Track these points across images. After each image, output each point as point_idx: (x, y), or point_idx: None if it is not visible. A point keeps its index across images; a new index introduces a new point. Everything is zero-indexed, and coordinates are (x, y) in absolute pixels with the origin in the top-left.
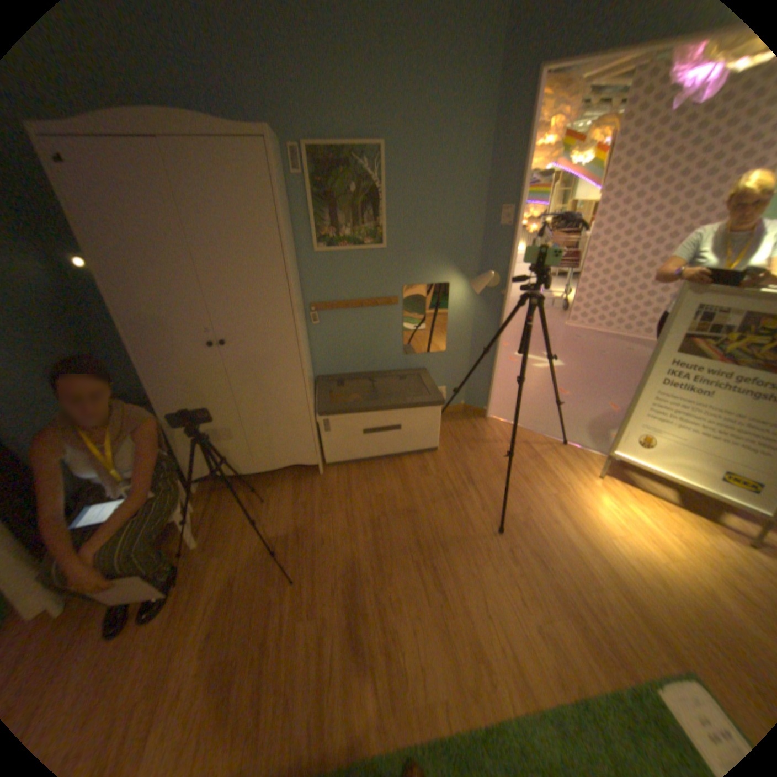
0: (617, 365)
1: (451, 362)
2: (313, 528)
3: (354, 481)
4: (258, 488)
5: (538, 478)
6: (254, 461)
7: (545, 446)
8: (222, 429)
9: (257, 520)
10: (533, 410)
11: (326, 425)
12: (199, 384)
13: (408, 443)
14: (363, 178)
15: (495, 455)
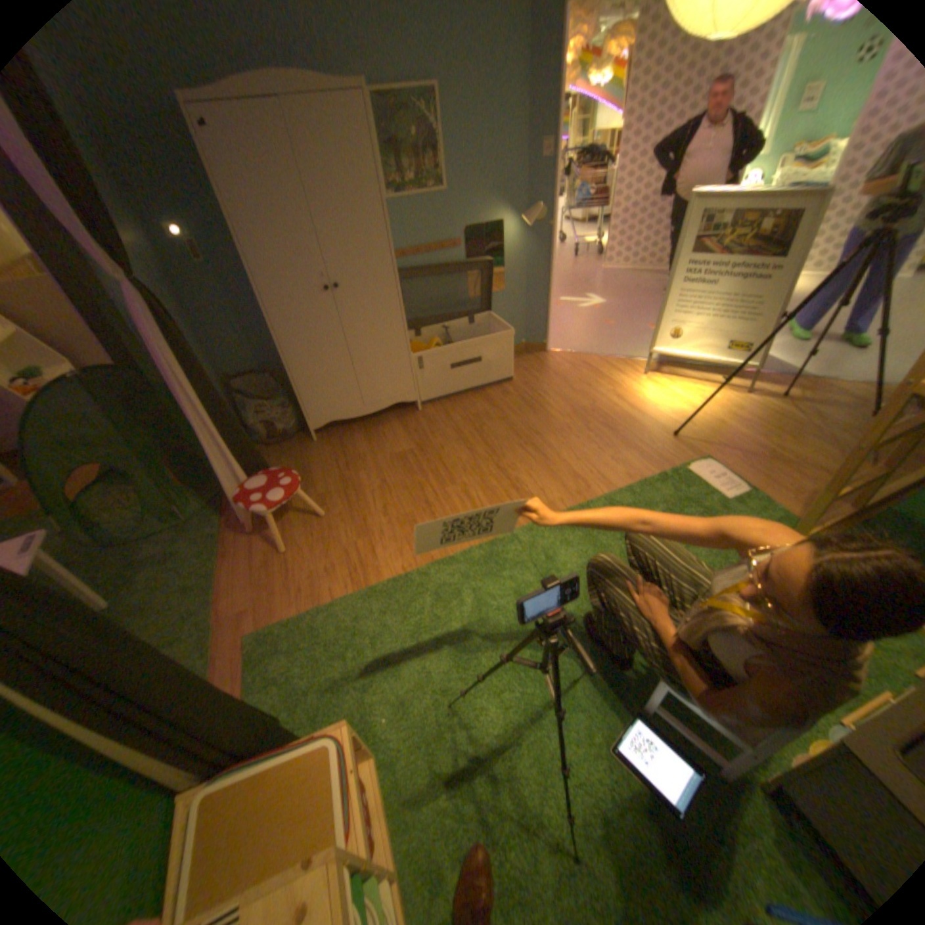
0: (652, 295)
1: (511, 300)
2: (430, 443)
3: (449, 410)
4: (370, 429)
5: (597, 383)
6: (363, 405)
7: (599, 362)
8: (336, 373)
9: (381, 447)
10: (585, 340)
11: (420, 363)
12: (316, 330)
13: (488, 375)
14: (421, 120)
15: (561, 375)
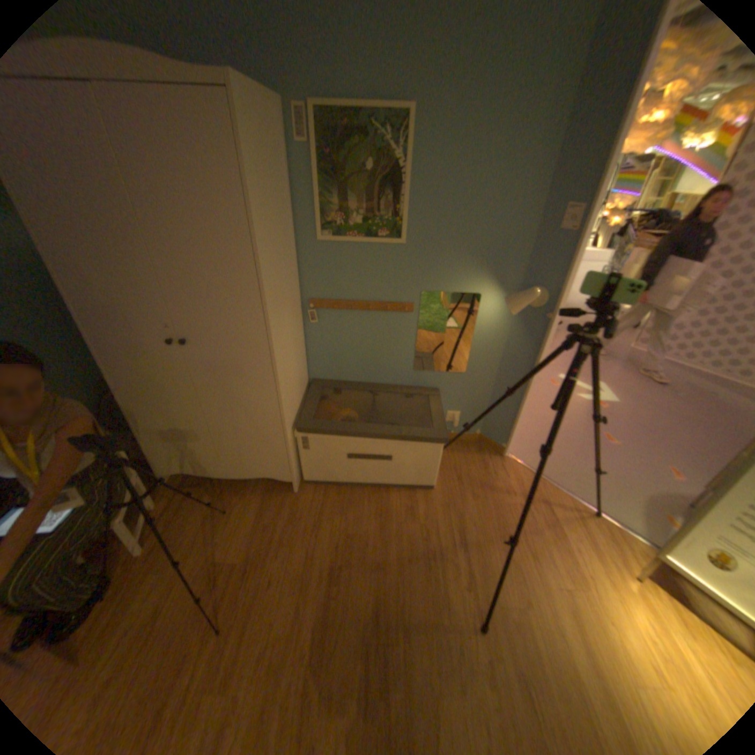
0: (692, 413)
1: (471, 386)
2: (264, 563)
3: (328, 509)
4: (226, 494)
5: (551, 560)
6: (224, 466)
7: (571, 513)
8: (188, 430)
9: (211, 536)
10: (566, 458)
11: (304, 444)
12: (161, 381)
13: (399, 477)
14: (385, 152)
15: (504, 512)
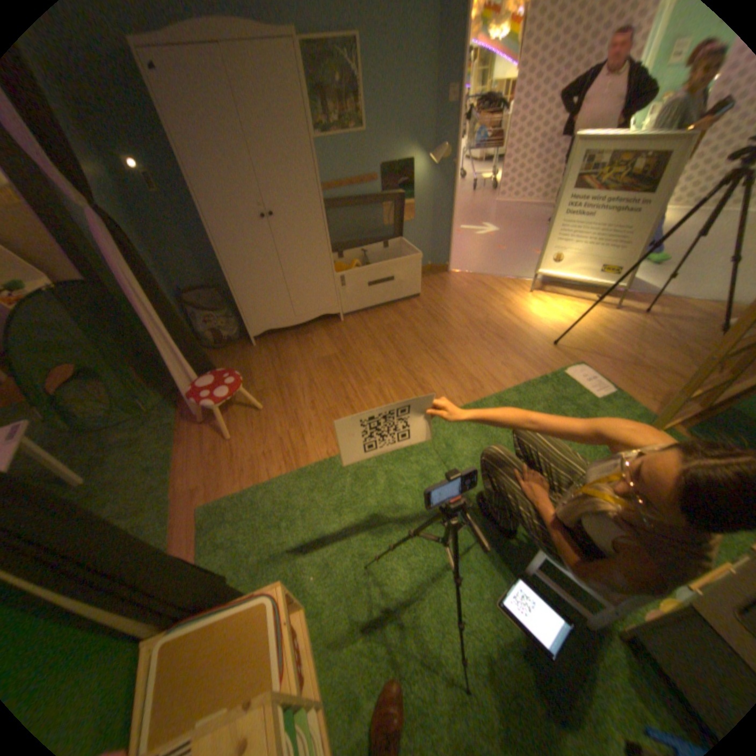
0: (538, 224)
1: (419, 228)
2: (350, 349)
3: (366, 321)
4: (300, 336)
5: (490, 299)
6: (294, 316)
7: (492, 281)
8: (272, 289)
9: (310, 351)
10: (481, 262)
11: (342, 281)
12: (254, 252)
13: (399, 291)
14: (344, 67)
15: (460, 292)
